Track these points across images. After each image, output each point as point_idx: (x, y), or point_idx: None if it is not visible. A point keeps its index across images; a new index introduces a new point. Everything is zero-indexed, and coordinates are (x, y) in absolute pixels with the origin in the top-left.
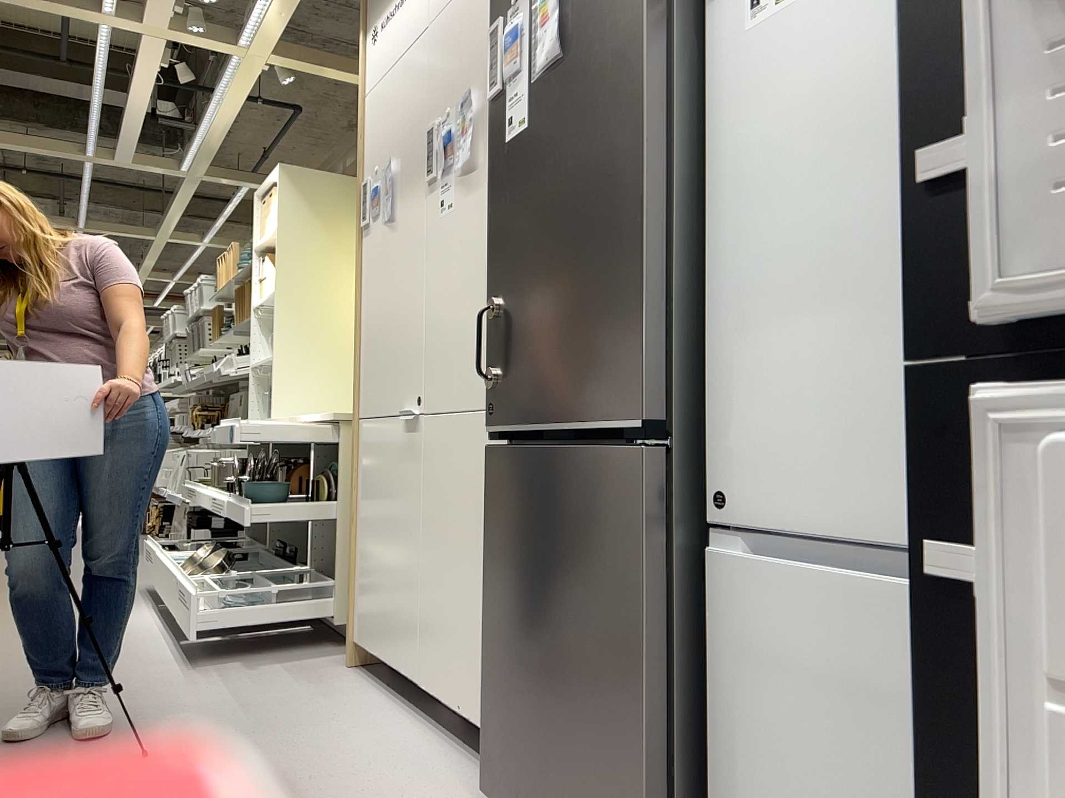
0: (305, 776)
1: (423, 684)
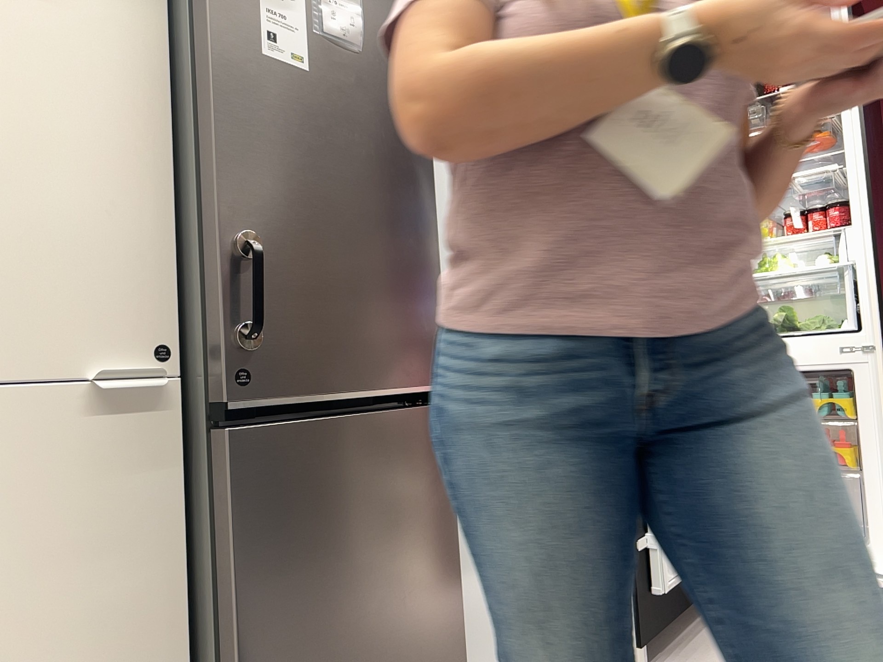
0: None
1: None
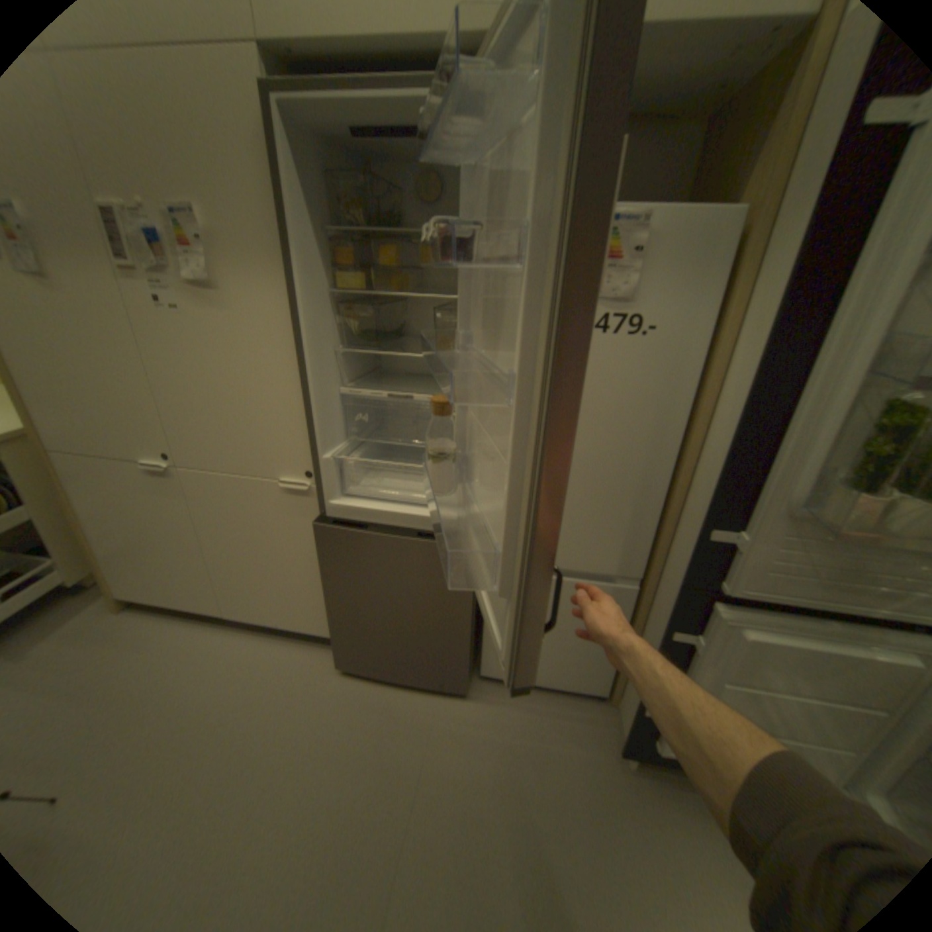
0: (208, 719)
1: (228, 615)
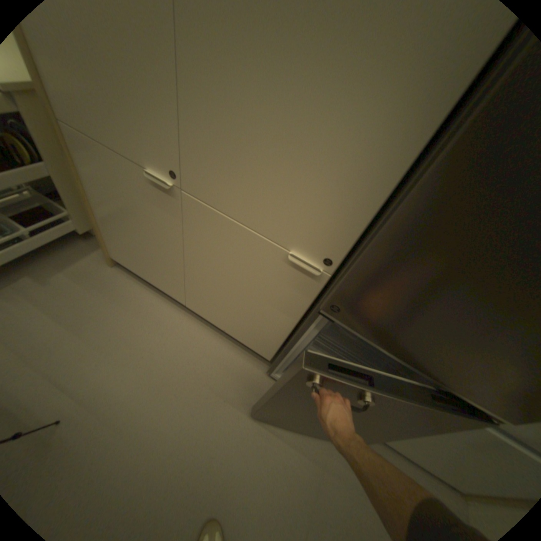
0: (169, 391)
1: (191, 308)
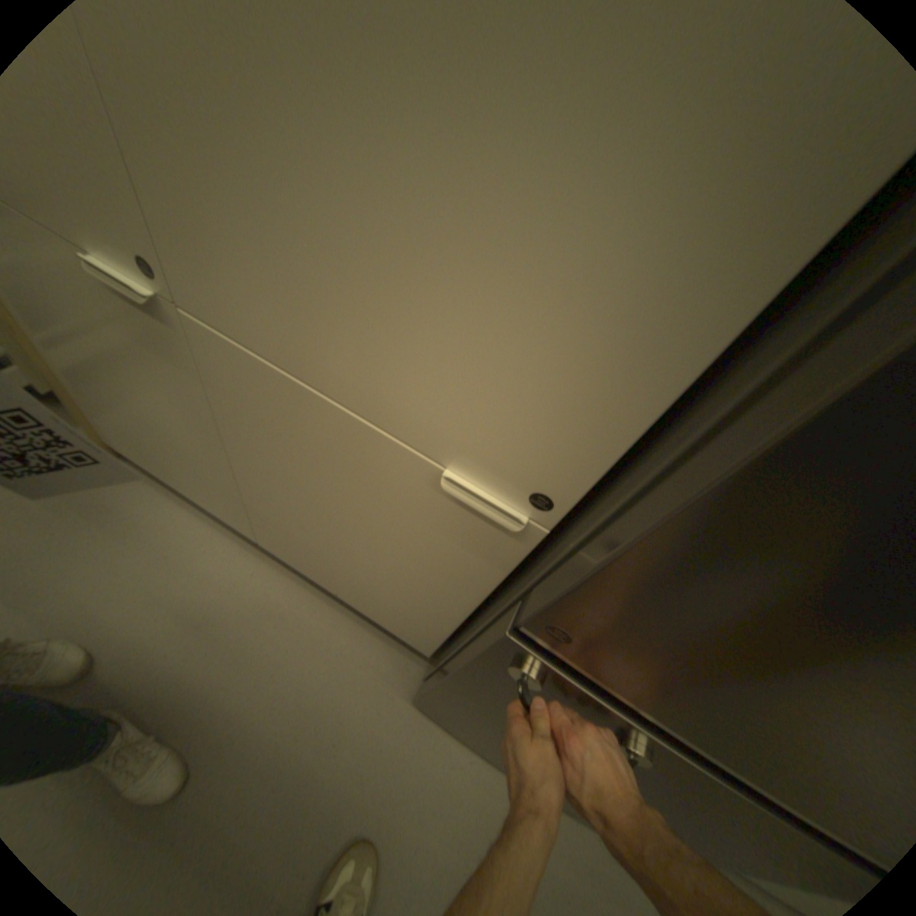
0: (216, 730)
1: (268, 548)
